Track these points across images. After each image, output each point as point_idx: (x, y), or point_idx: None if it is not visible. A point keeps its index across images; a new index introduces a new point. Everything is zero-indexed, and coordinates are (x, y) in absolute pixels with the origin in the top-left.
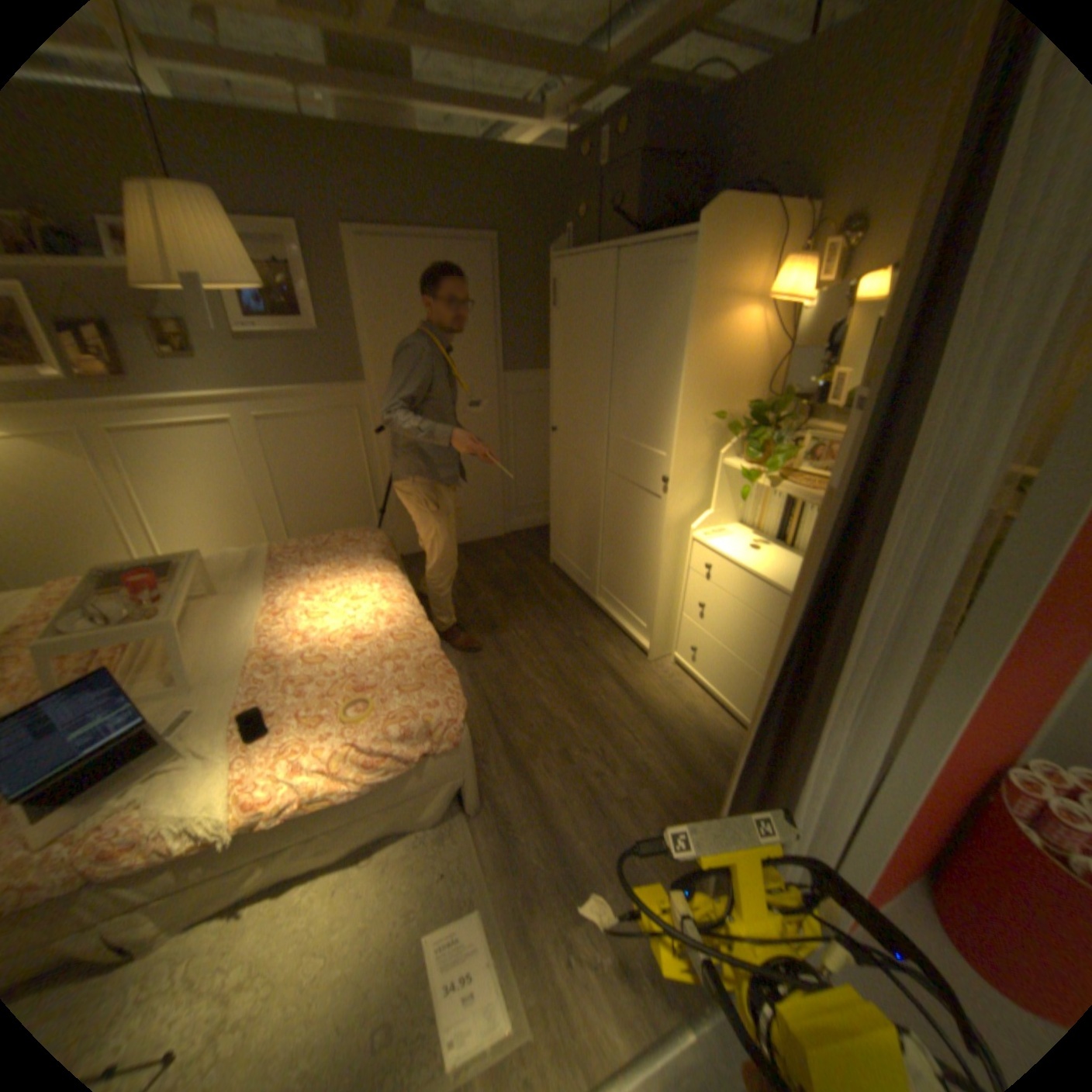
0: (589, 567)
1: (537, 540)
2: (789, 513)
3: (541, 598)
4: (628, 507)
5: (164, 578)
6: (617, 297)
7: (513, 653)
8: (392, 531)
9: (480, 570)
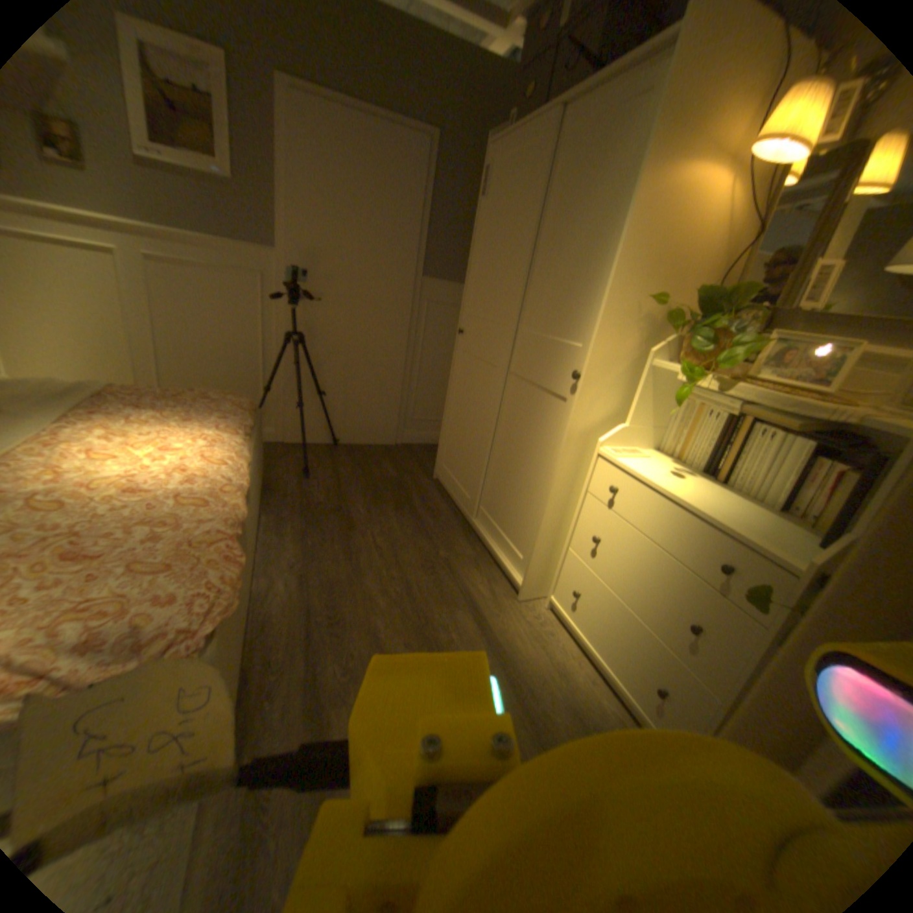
0: (471, 484)
1: (426, 455)
2: (727, 440)
3: (413, 510)
4: (525, 415)
5: None
6: (554, 165)
7: (360, 562)
8: (276, 415)
9: (357, 471)
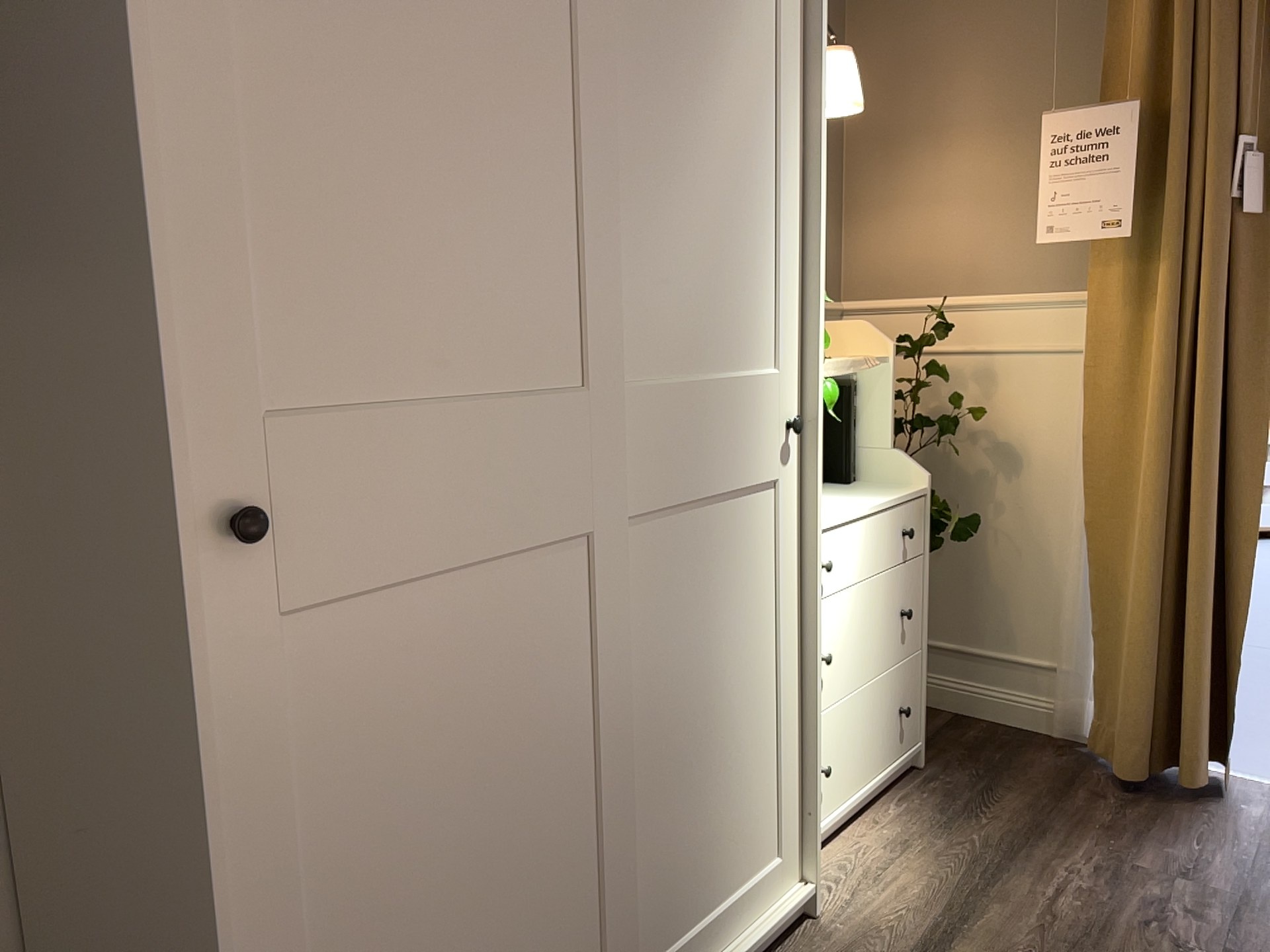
0: None
1: None
2: None
3: None
4: (700, 588)
5: None
6: None
7: None
8: None
9: None
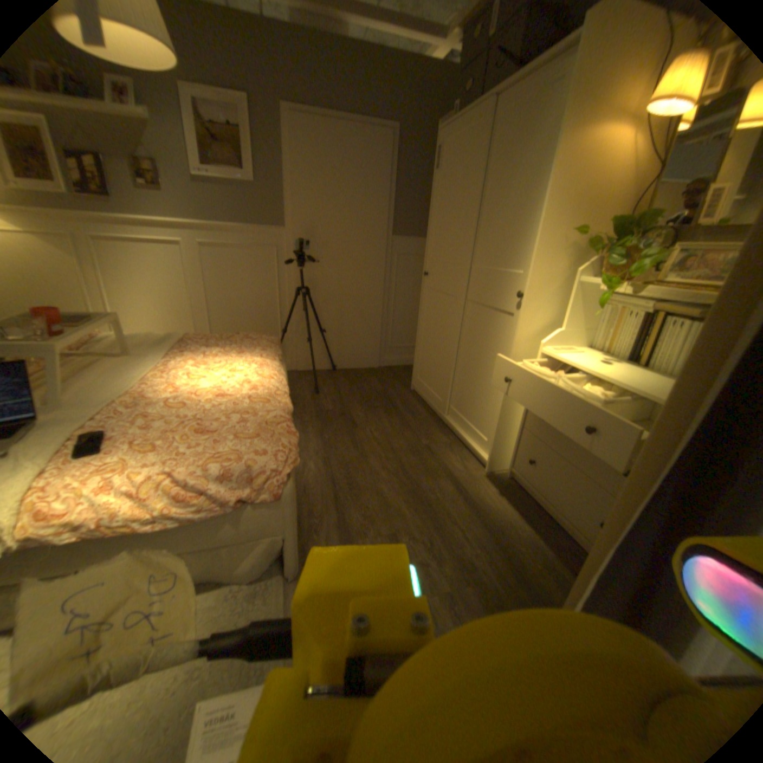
0: (442, 389)
1: (403, 374)
2: (646, 333)
3: (398, 412)
4: (482, 331)
5: (75, 323)
6: (492, 140)
7: (365, 448)
8: (291, 350)
9: (353, 387)
